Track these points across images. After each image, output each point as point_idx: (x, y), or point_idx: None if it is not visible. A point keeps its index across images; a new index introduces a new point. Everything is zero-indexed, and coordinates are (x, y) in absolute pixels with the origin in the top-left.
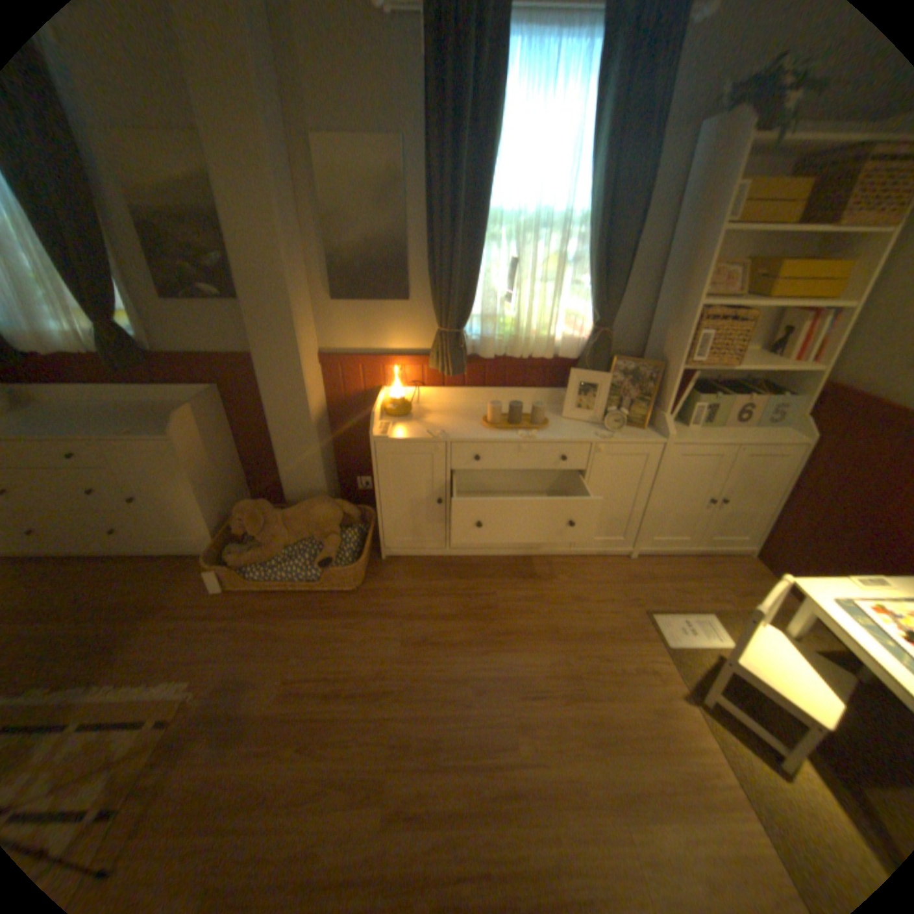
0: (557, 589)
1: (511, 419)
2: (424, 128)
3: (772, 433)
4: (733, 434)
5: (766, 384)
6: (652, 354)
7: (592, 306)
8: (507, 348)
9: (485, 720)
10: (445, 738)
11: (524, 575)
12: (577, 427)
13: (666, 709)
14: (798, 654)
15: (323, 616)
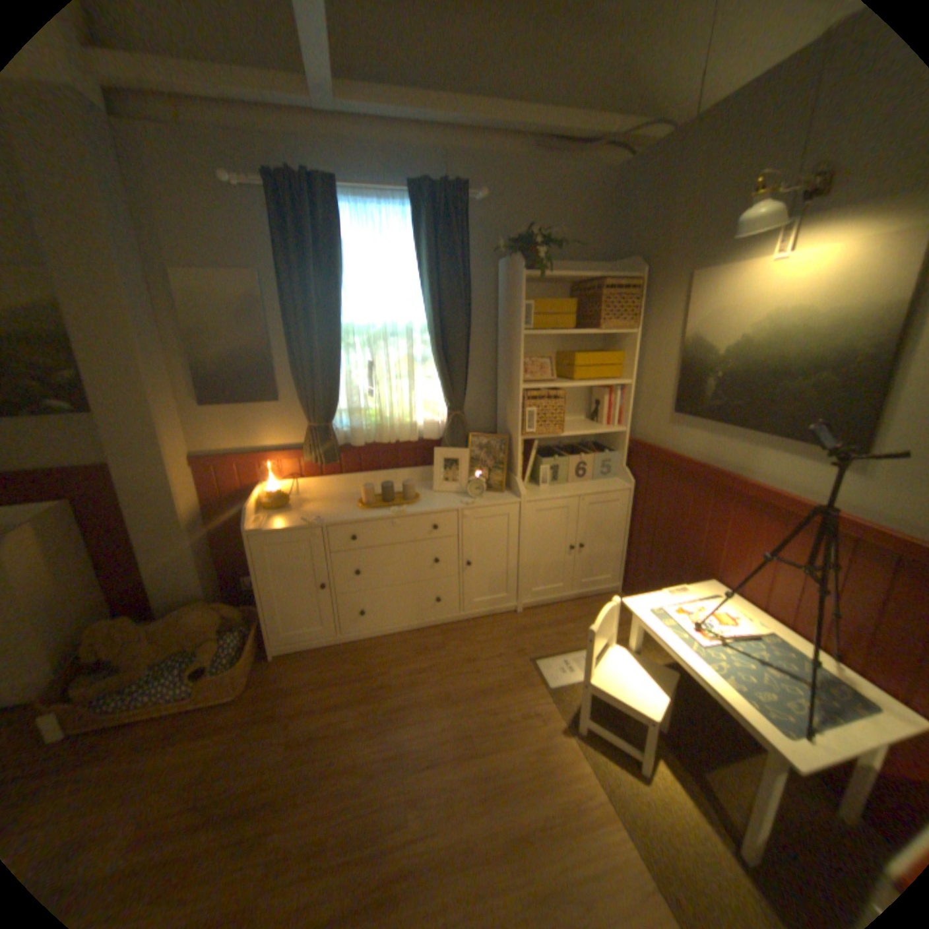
0: (450, 655)
1: (385, 498)
2: (274, 266)
3: (603, 483)
4: (574, 487)
5: (594, 445)
6: (501, 430)
7: (443, 395)
8: (377, 436)
9: (374, 806)
10: (330, 837)
11: (418, 648)
12: (446, 498)
13: (548, 746)
14: (637, 665)
15: (195, 738)
